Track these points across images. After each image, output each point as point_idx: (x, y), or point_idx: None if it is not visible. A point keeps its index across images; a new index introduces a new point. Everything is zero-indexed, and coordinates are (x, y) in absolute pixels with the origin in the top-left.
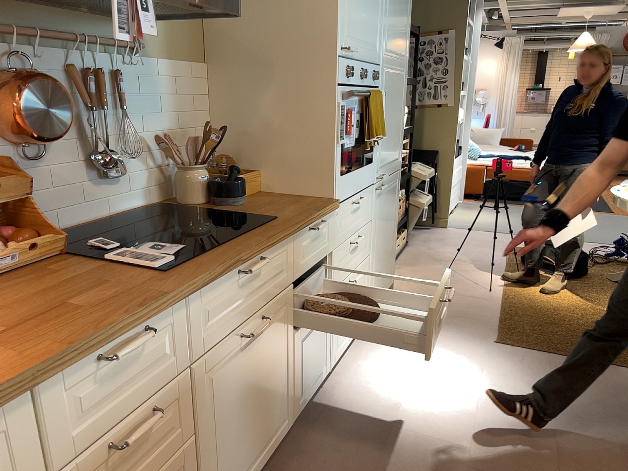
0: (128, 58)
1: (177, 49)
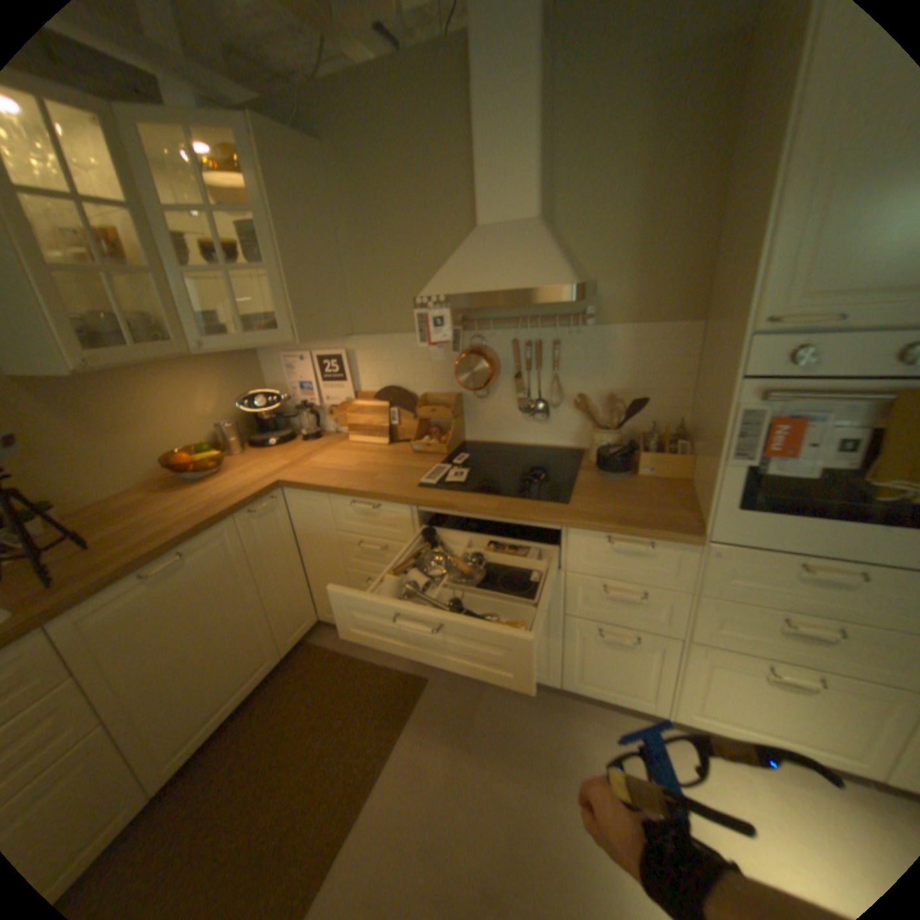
0: (572, 327)
1: (652, 308)
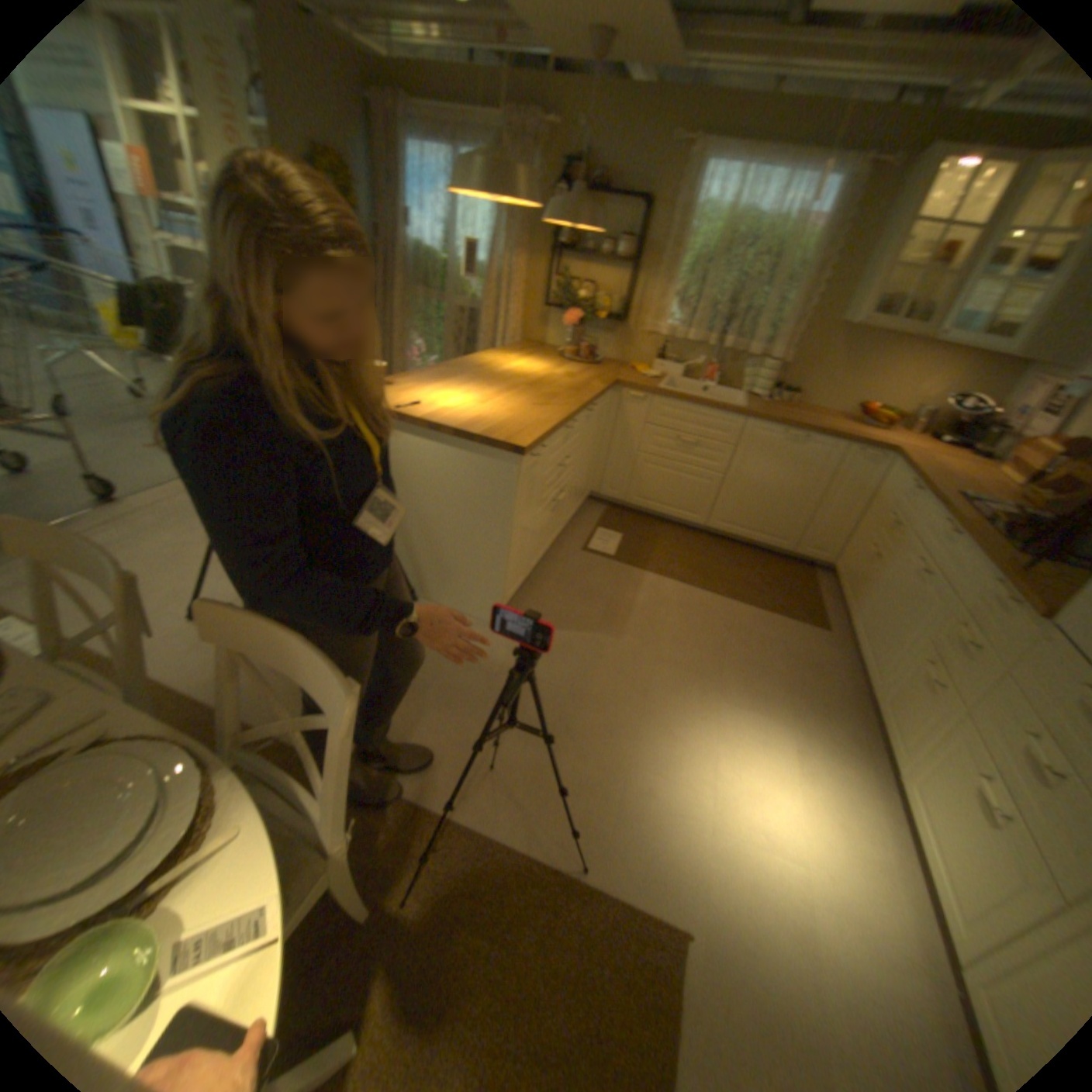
0: None
1: None
